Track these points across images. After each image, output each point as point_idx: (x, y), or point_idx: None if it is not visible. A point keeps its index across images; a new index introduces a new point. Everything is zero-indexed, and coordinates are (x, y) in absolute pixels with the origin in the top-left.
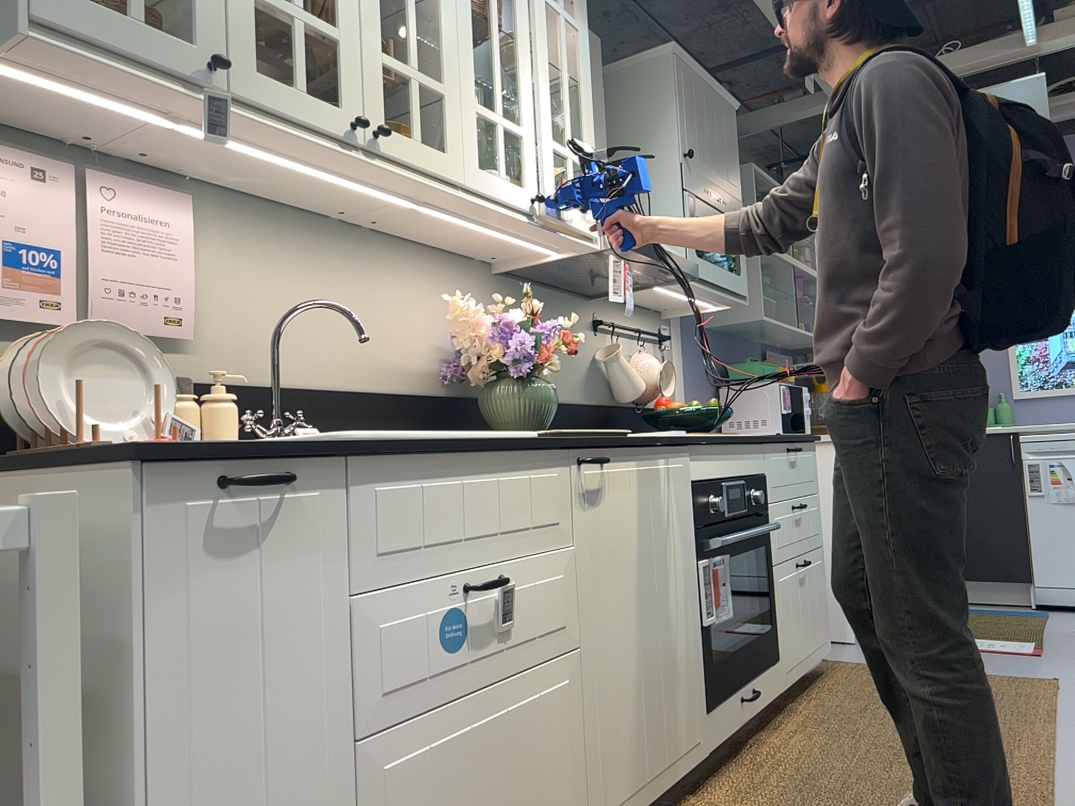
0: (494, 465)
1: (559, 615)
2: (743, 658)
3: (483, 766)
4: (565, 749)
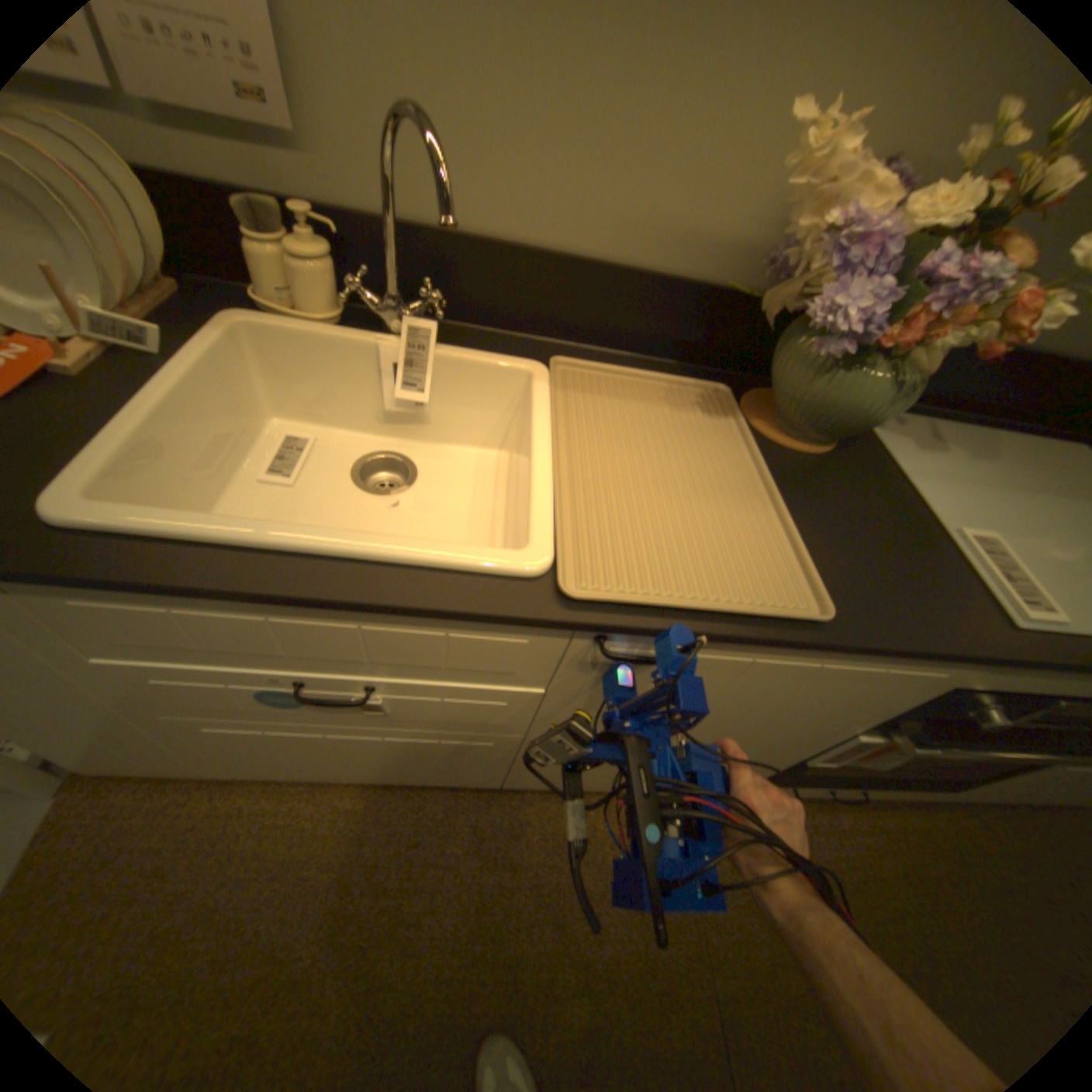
0: (356, 615)
1: (490, 721)
2: (875, 783)
3: (349, 751)
4: (479, 764)
